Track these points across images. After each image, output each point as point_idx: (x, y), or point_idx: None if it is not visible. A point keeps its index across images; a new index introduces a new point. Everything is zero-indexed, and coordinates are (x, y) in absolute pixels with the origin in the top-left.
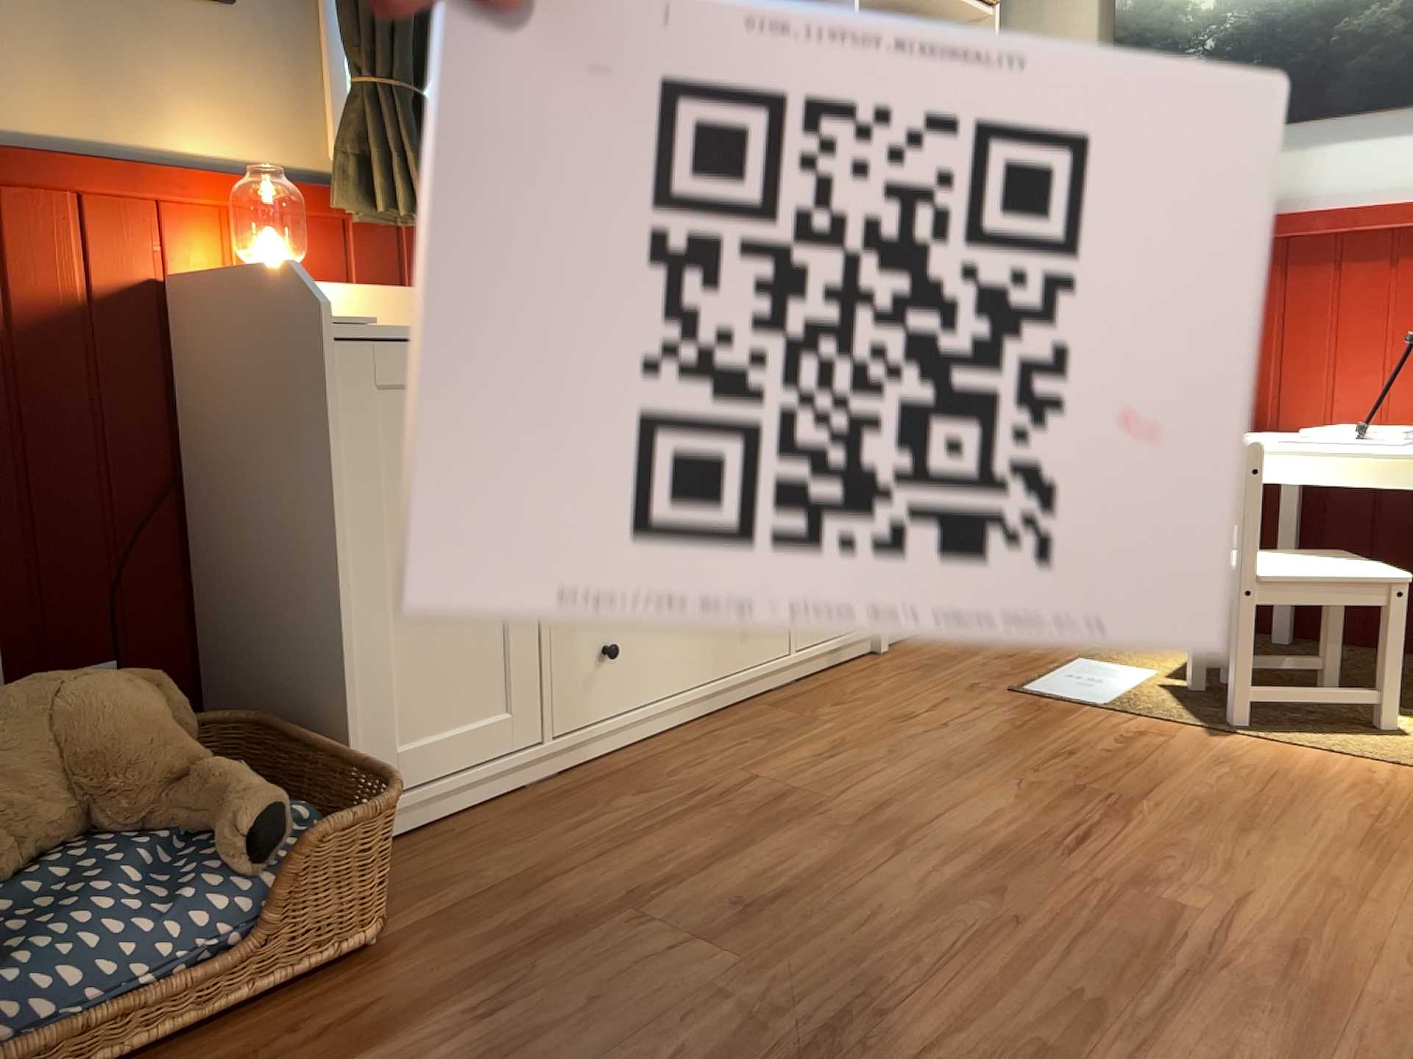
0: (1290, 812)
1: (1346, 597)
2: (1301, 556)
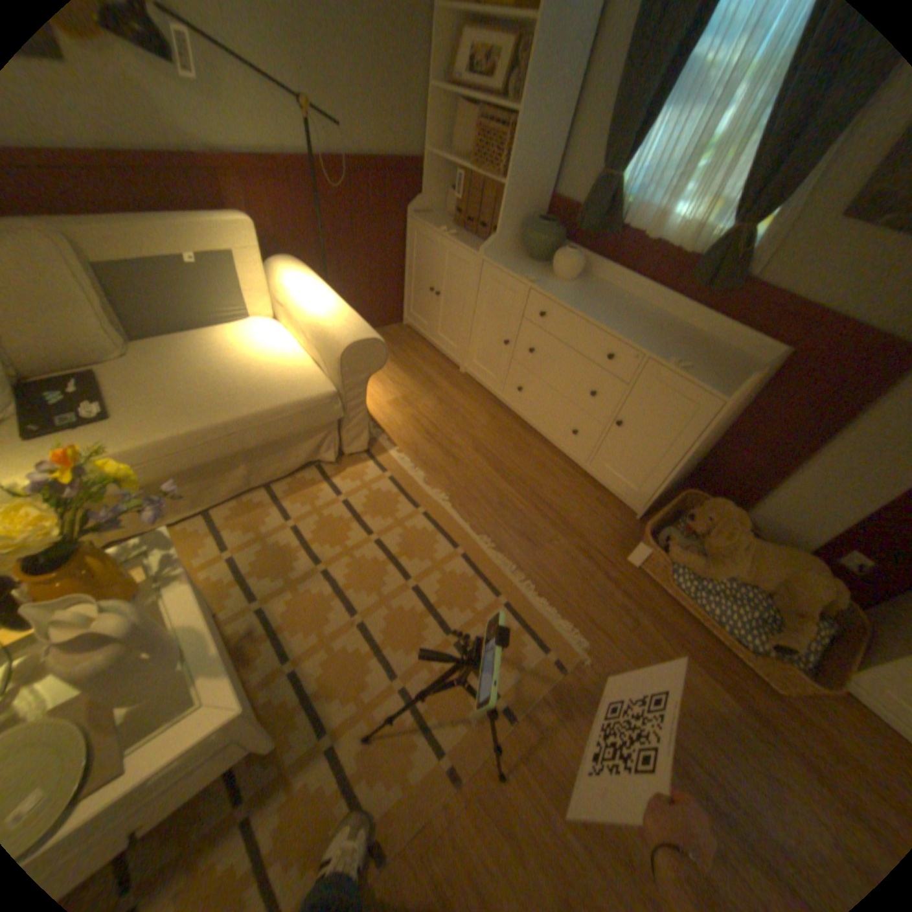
0: None
1: None
2: None
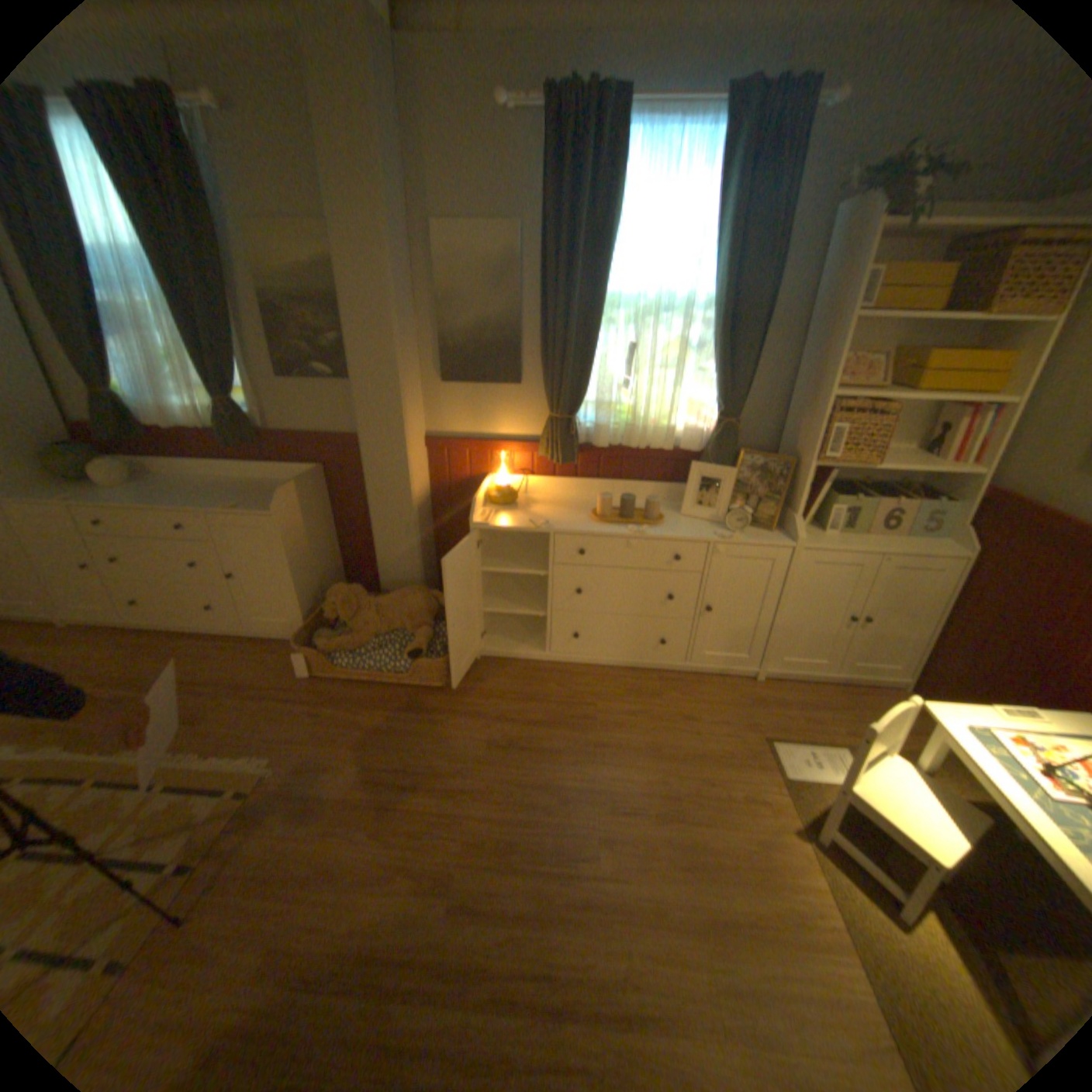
0: (727, 889)
1: (903, 846)
2: (938, 807)
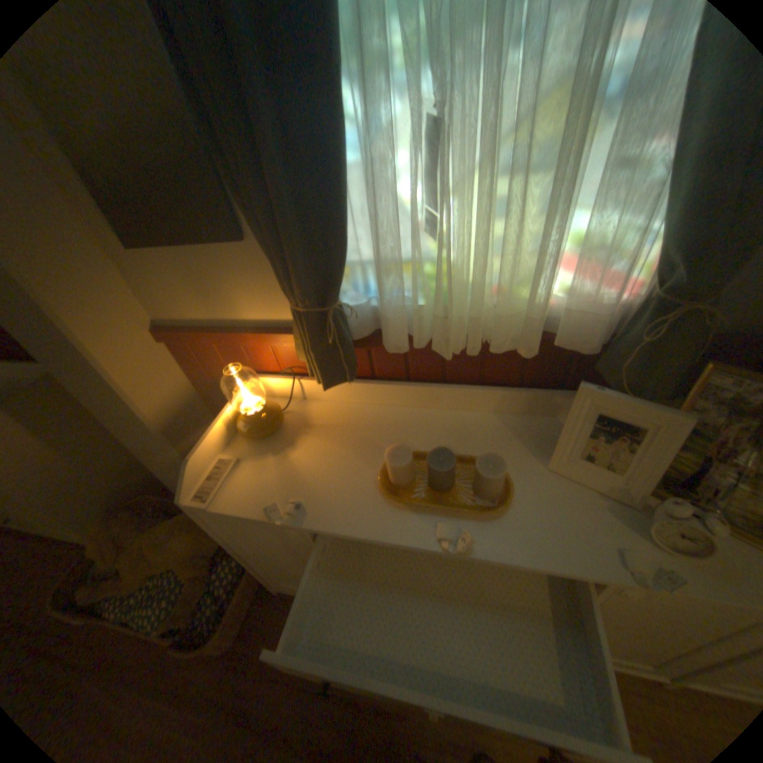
0: None
1: None
2: None
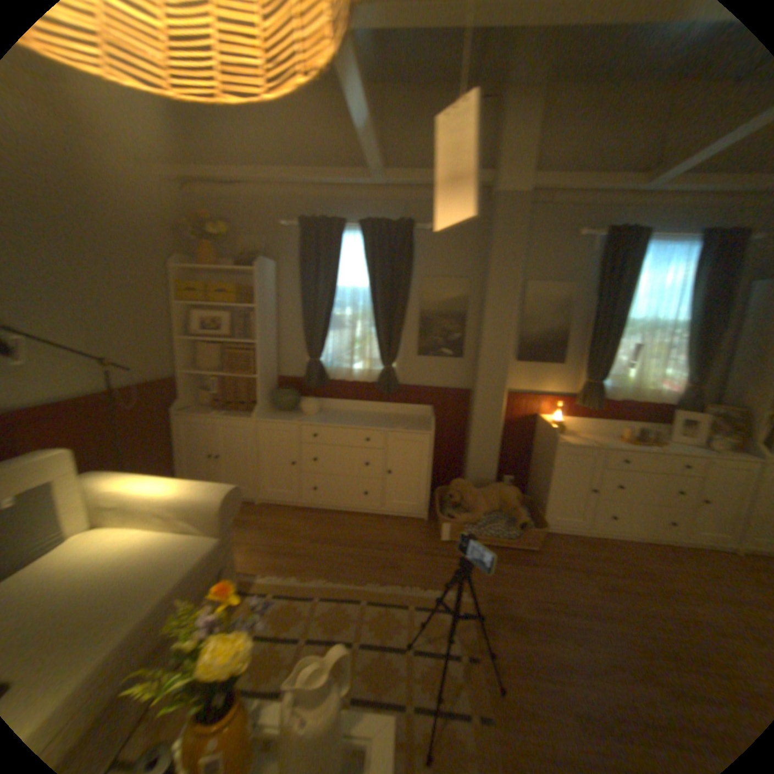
0: None
1: None
2: None
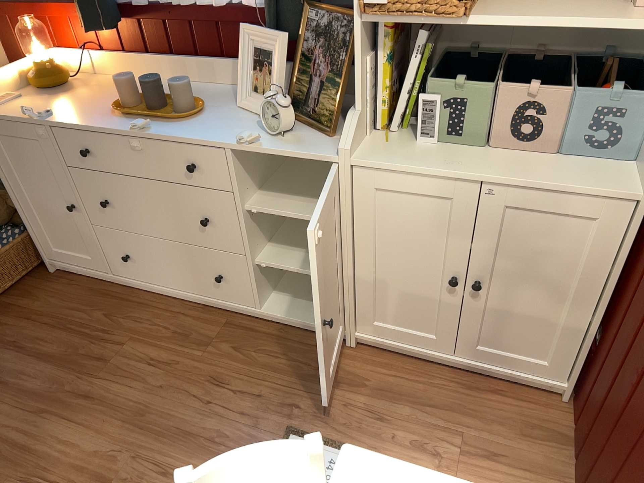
0: None
1: None
2: None
